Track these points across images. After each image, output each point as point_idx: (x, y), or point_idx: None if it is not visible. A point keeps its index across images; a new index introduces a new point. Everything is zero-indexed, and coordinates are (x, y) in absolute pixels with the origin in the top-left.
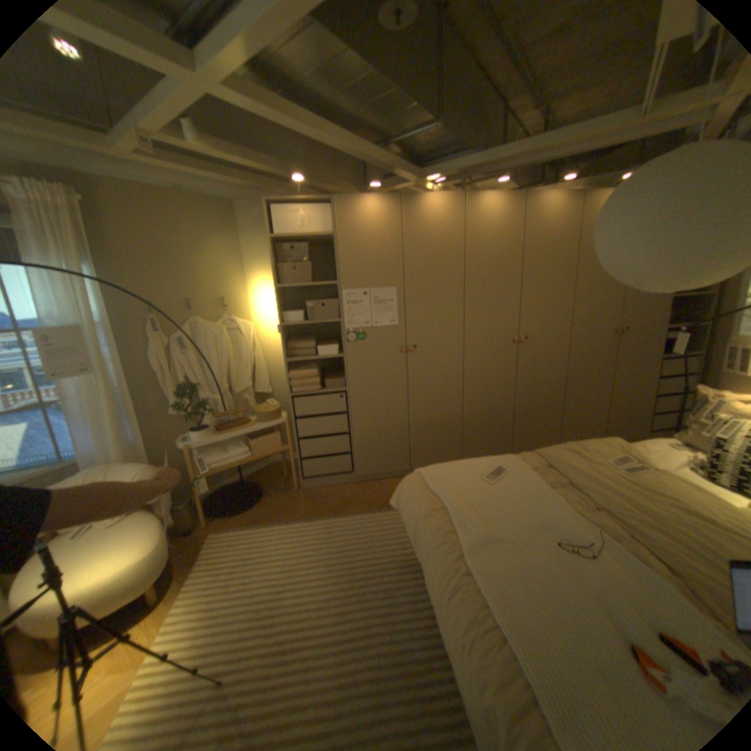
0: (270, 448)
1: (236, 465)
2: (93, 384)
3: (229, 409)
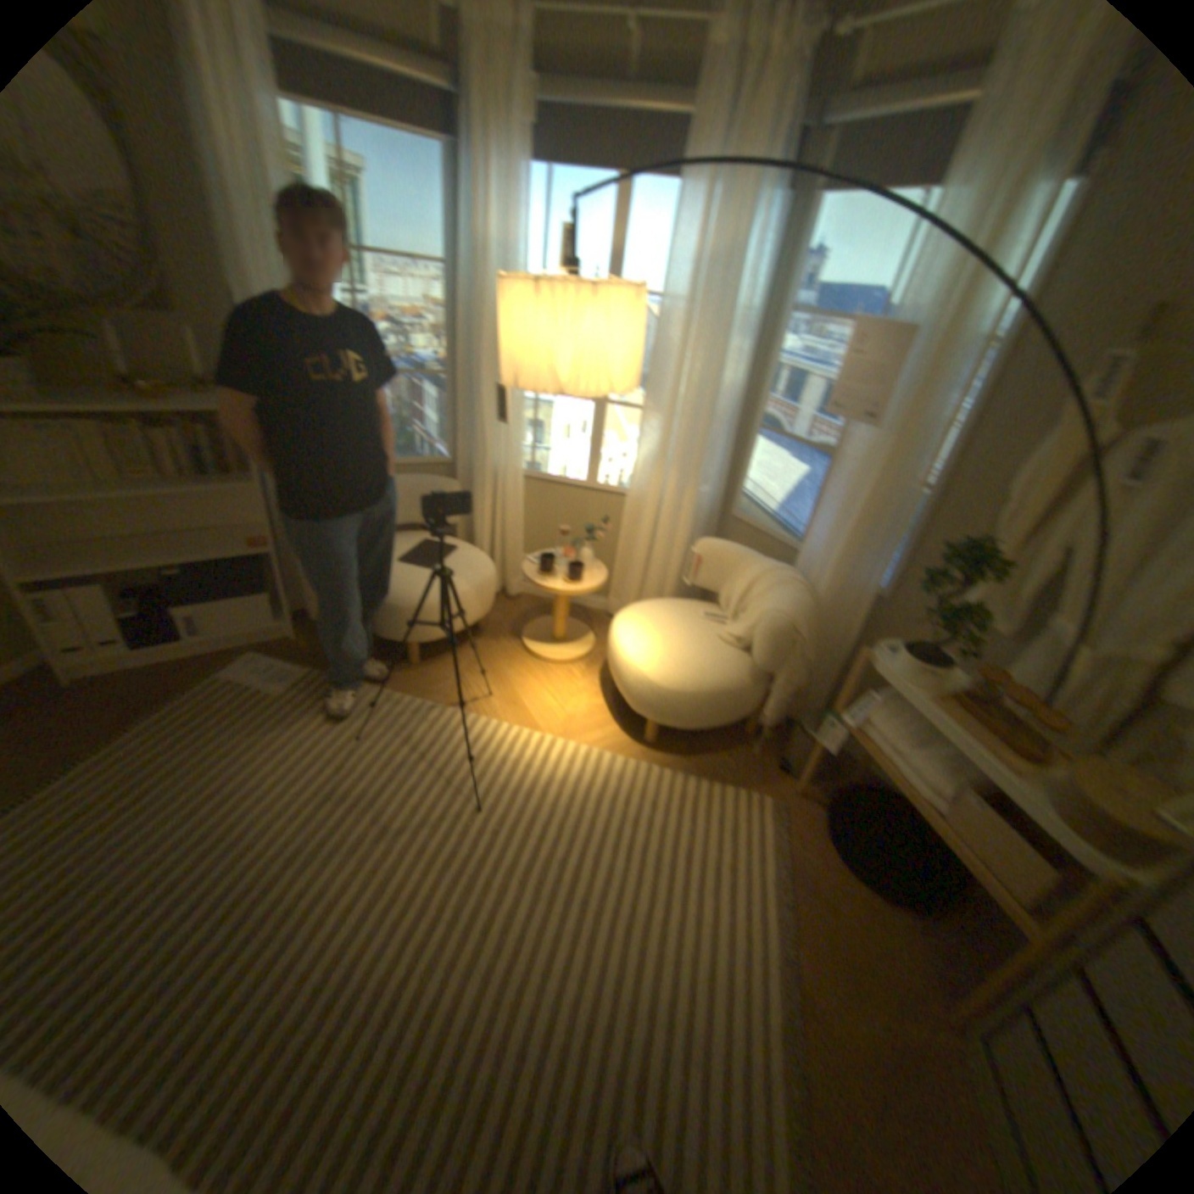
0: (999, 868)
1: (901, 783)
2: (879, 450)
3: (1096, 709)
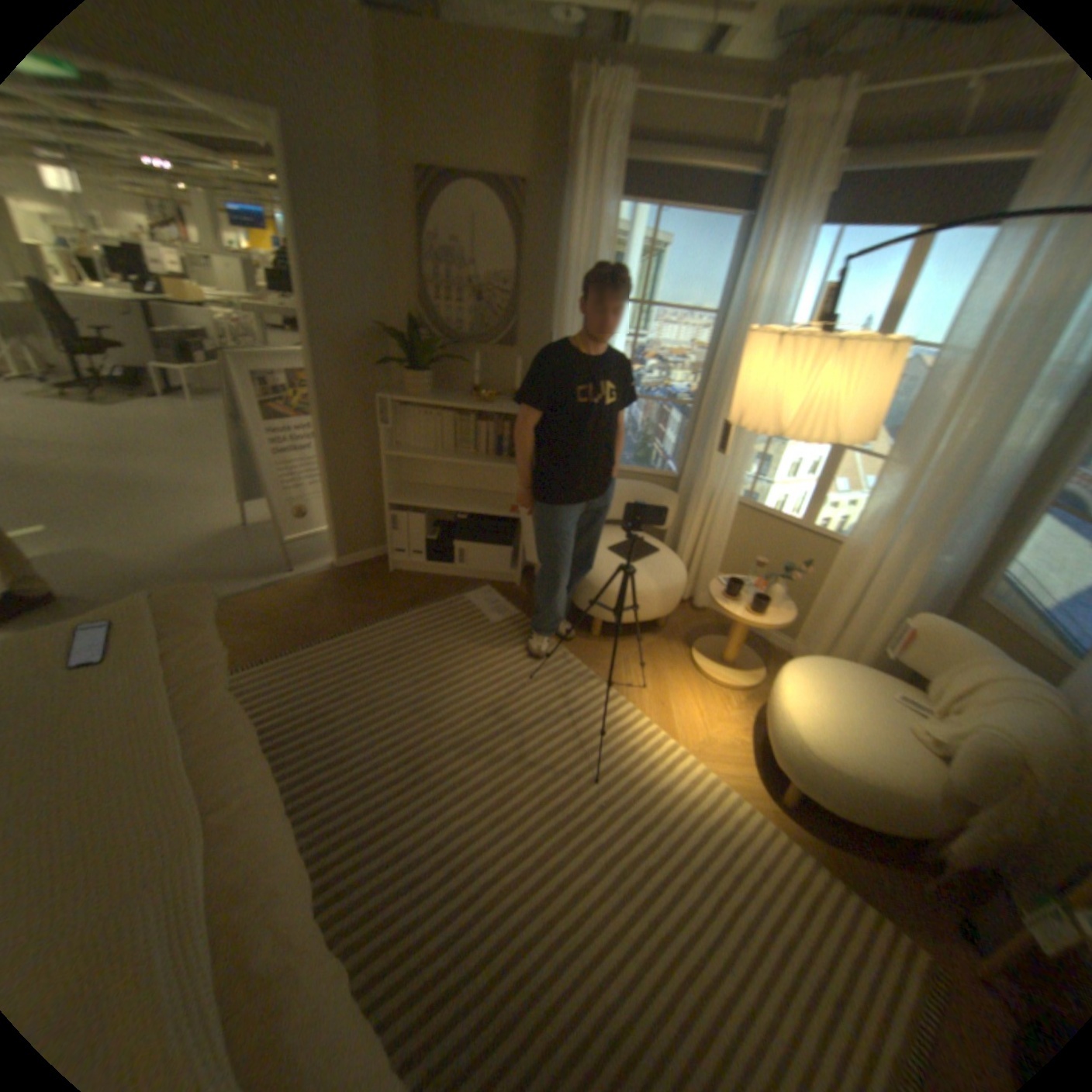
0: None
1: None
2: None
3: None
